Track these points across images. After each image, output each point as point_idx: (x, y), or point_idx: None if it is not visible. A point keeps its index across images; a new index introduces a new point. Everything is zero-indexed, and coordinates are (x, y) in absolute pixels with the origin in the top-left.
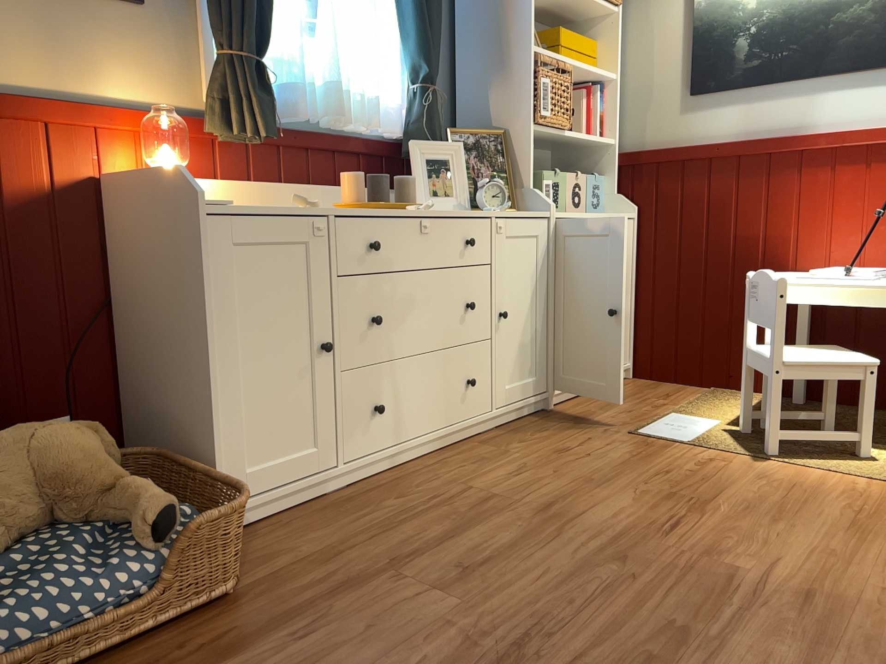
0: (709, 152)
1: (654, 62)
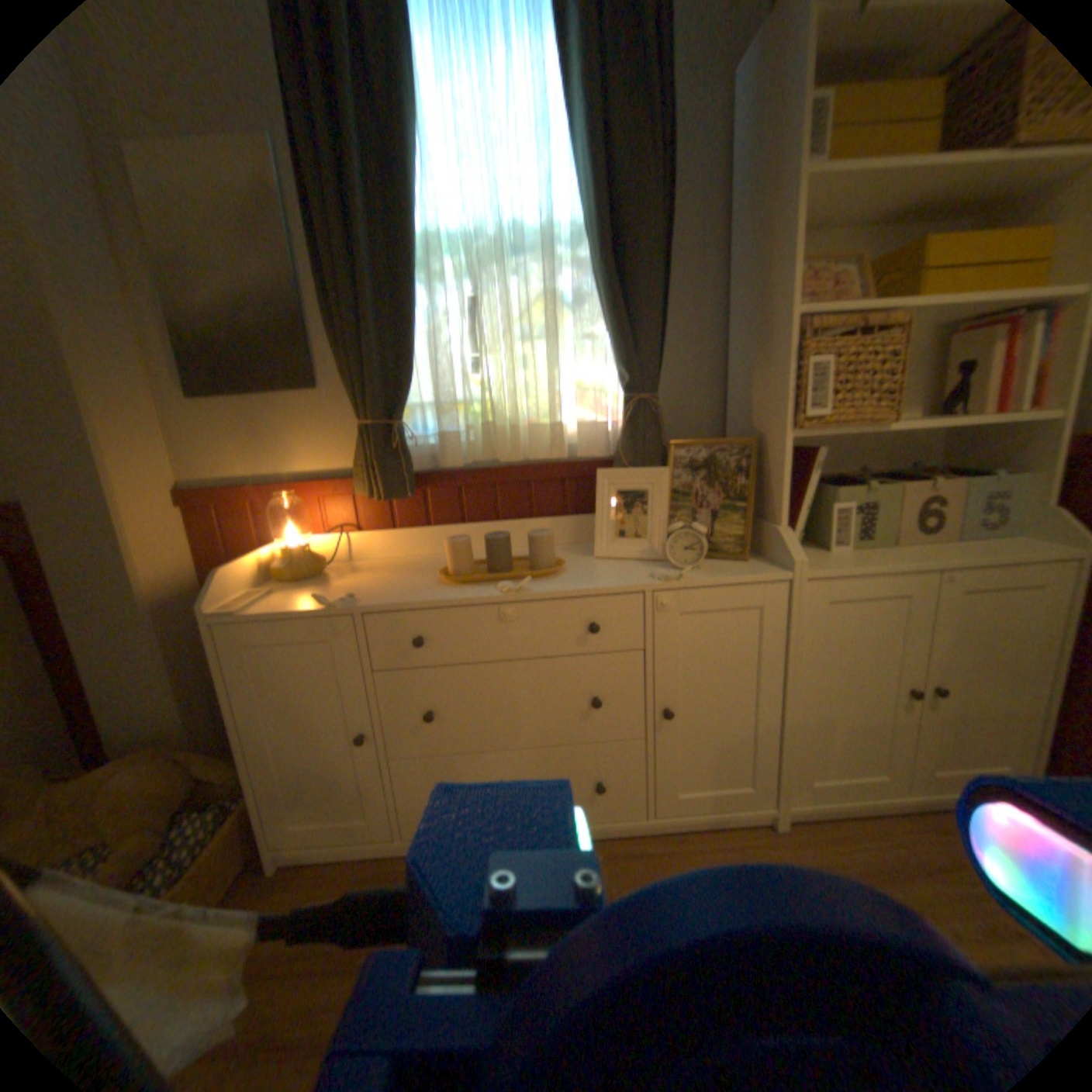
0: None
1: None
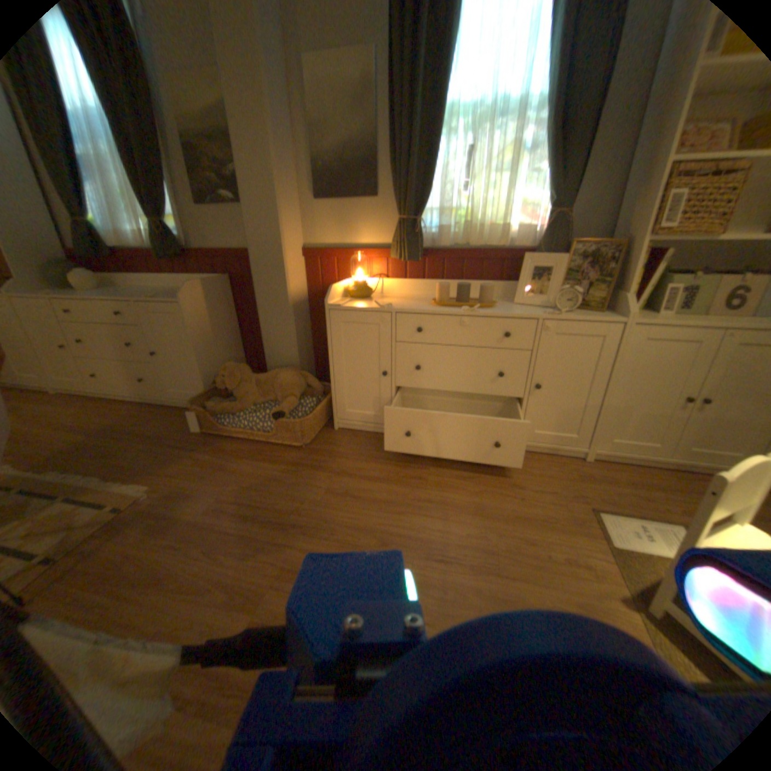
0: None
1: None
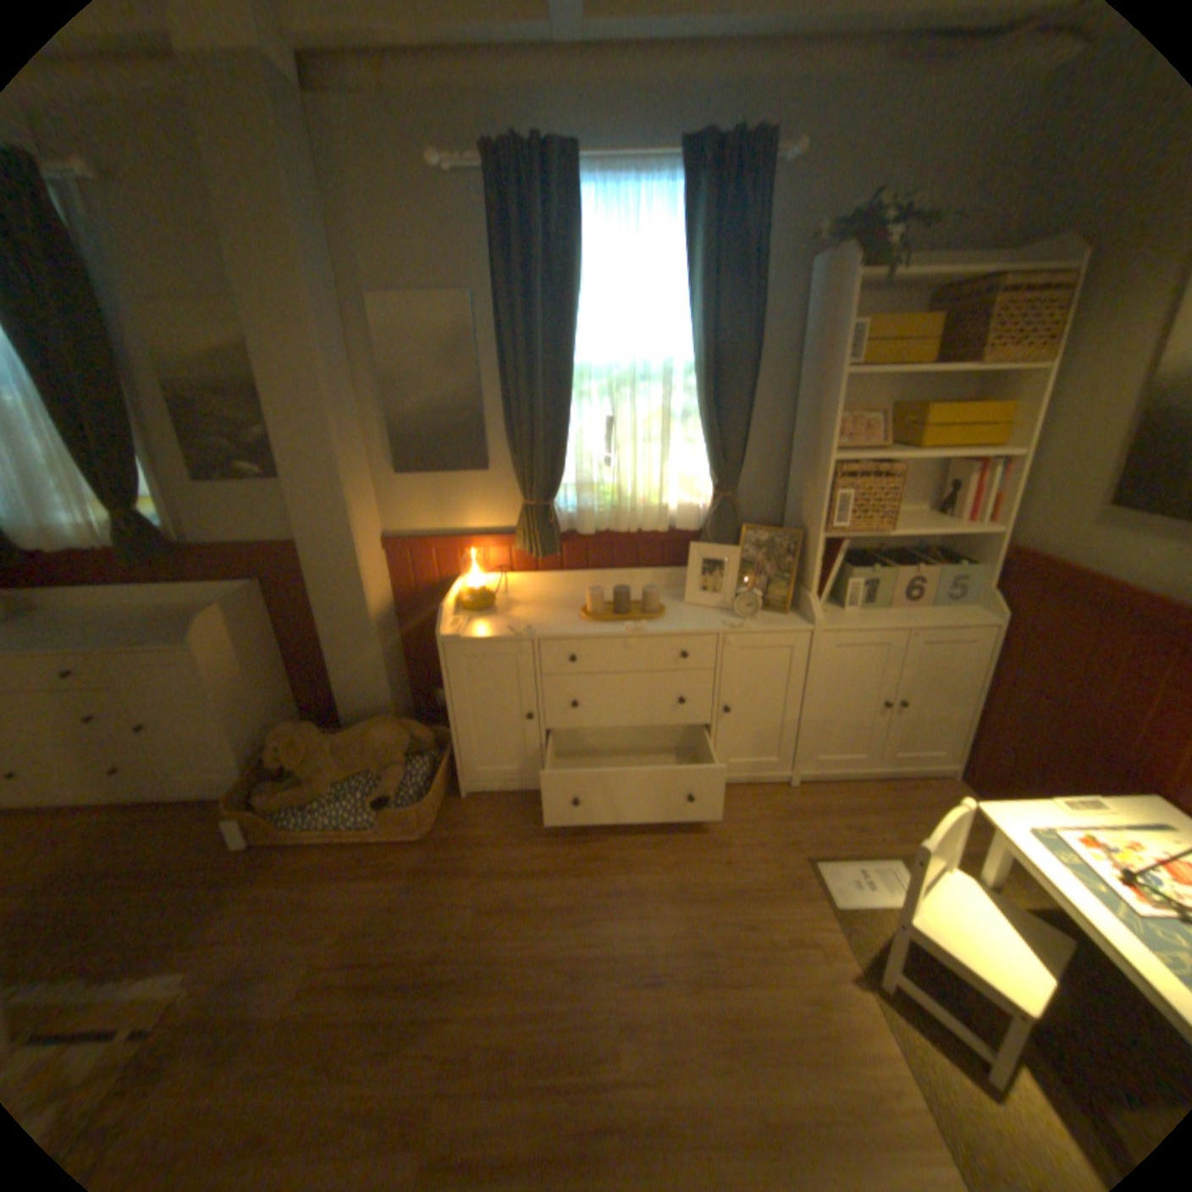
0: (1109, 591)
1: (1086, 442)
